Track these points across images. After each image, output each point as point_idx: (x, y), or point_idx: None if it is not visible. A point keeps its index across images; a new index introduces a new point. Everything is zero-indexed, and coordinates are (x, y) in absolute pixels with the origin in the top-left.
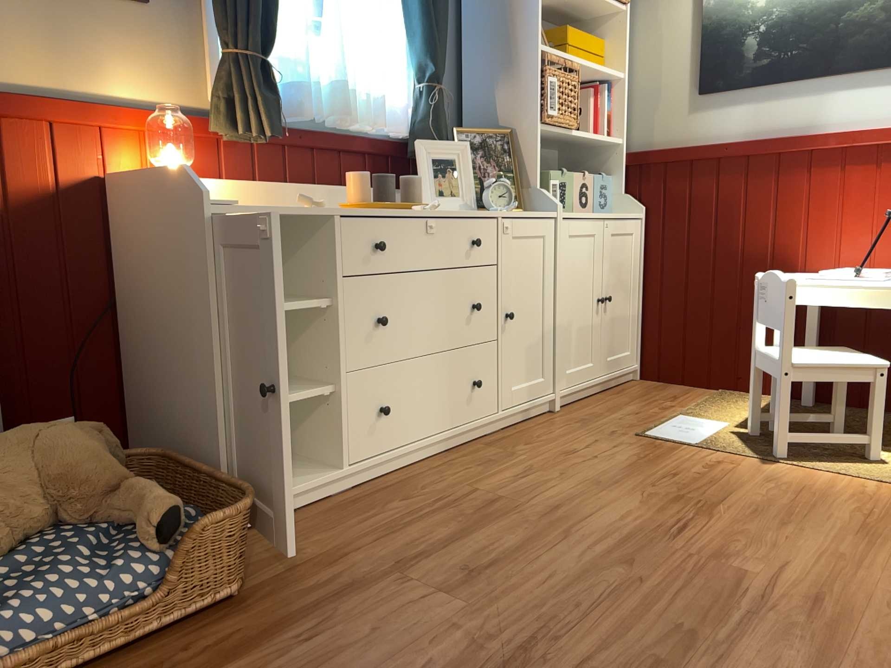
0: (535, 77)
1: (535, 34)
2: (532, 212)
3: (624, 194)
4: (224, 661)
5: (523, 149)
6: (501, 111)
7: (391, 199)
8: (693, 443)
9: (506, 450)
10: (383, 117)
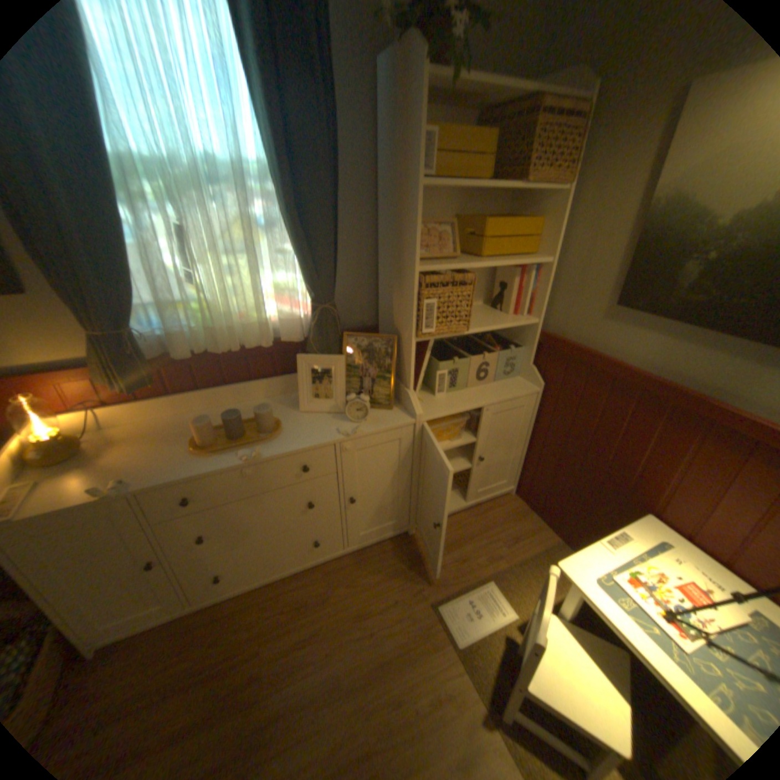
0: (413, 298)
1: (414, 256)
2: (393, 417)
3: (532, 364)
4: None
5: (404, 353)
6: (395, 313)
7: (237, 432)
8: (459, 648)
9: (328, 591)
10: (283, 325)
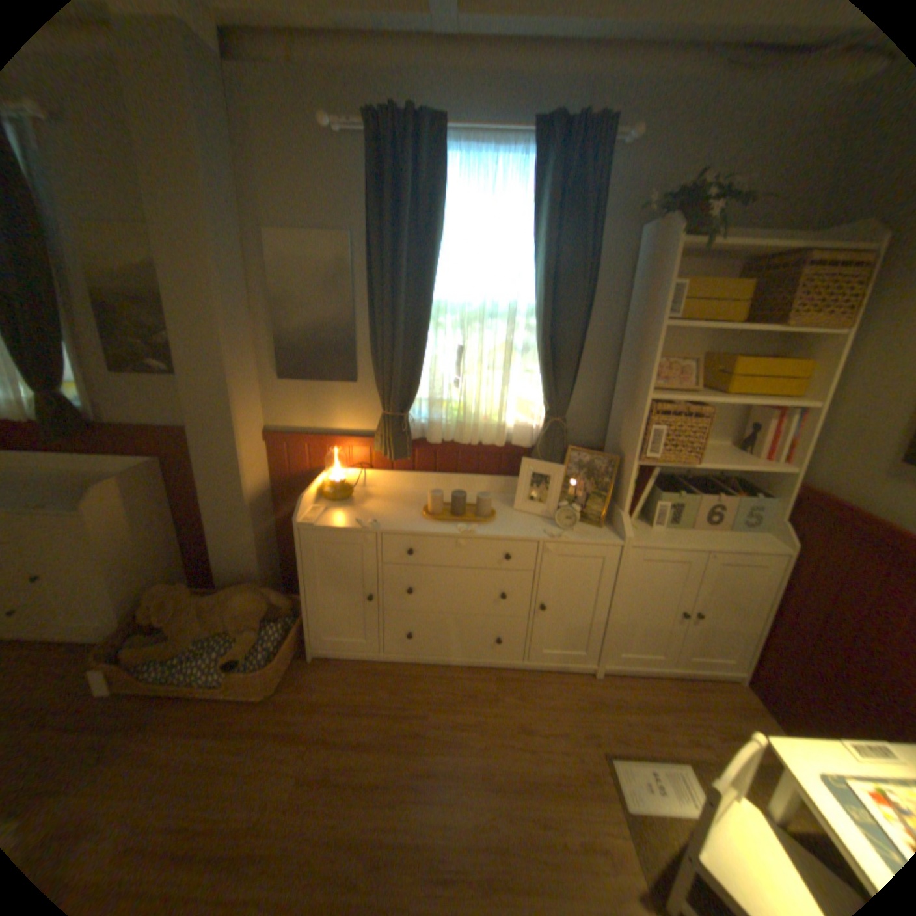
0: (642, 422)
1: (649, 384)
2: (601, 534)
3: (787, 521)
4: (215, 737)
5: (625, 475)
6: (622, 435)
7: (459, 510)
8: (629, 812)
9: (499, 695)
10: (516, 431)
